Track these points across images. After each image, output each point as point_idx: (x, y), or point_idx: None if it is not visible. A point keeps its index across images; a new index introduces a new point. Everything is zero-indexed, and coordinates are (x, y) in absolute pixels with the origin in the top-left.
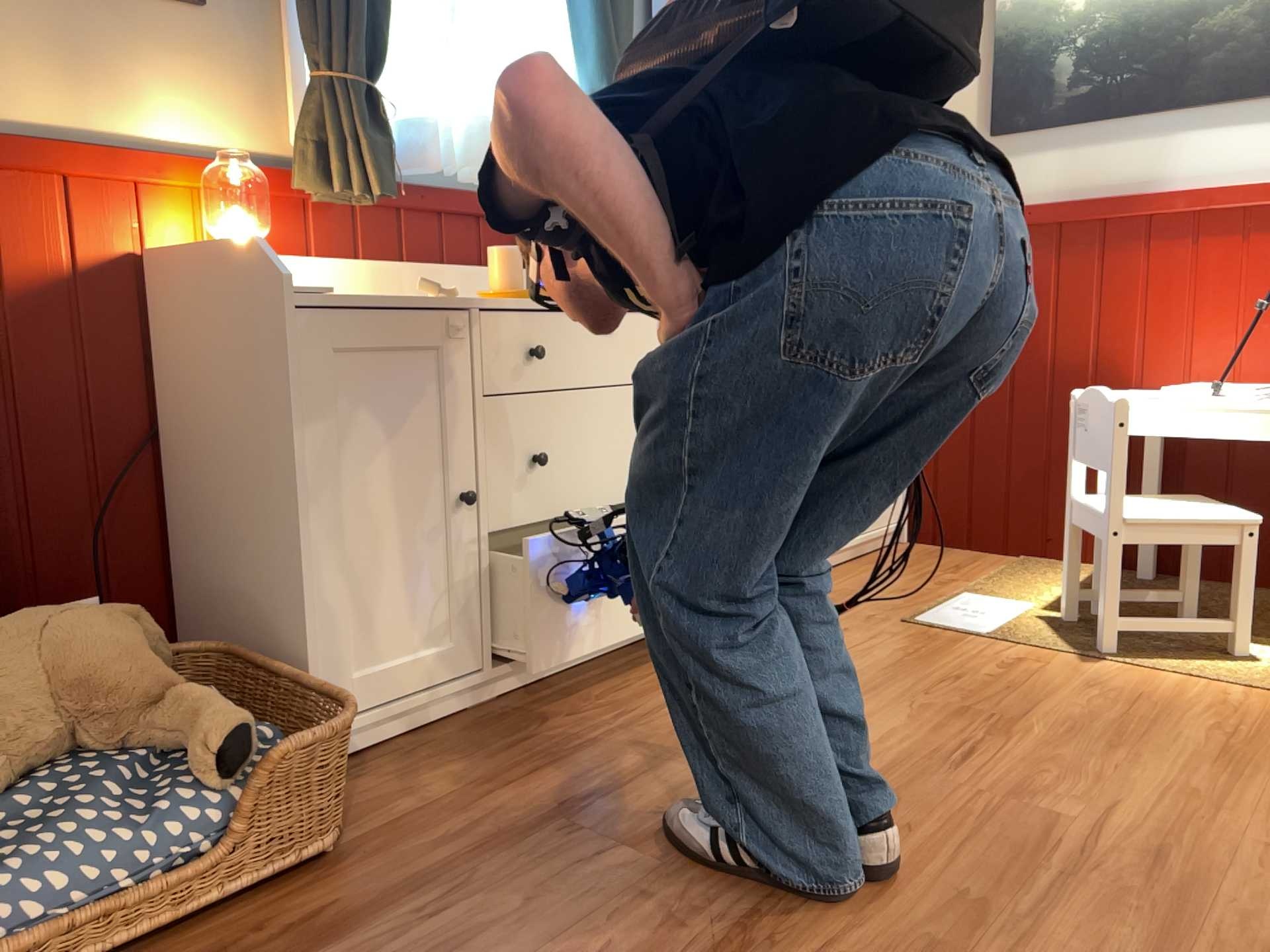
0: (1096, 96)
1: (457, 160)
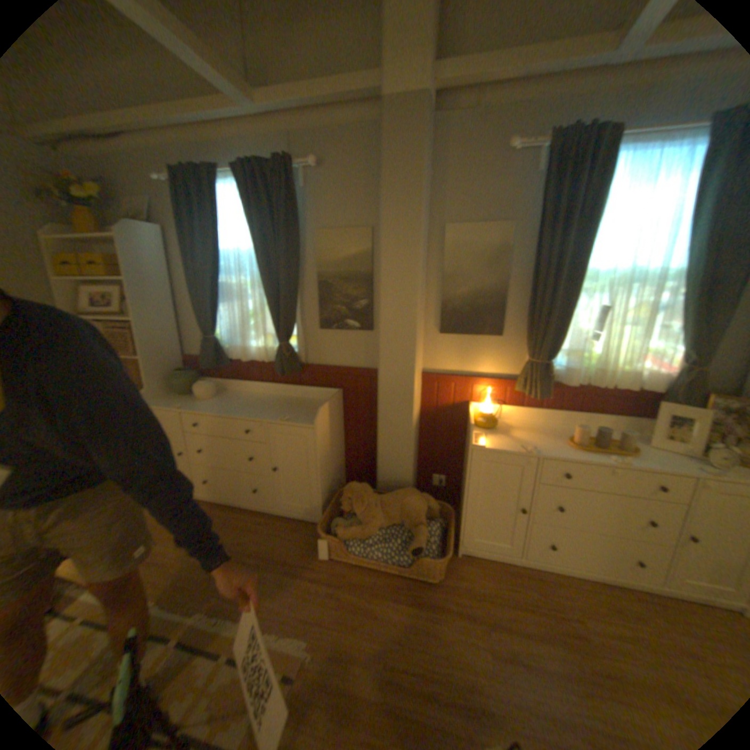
0: None
1: (591, 379)
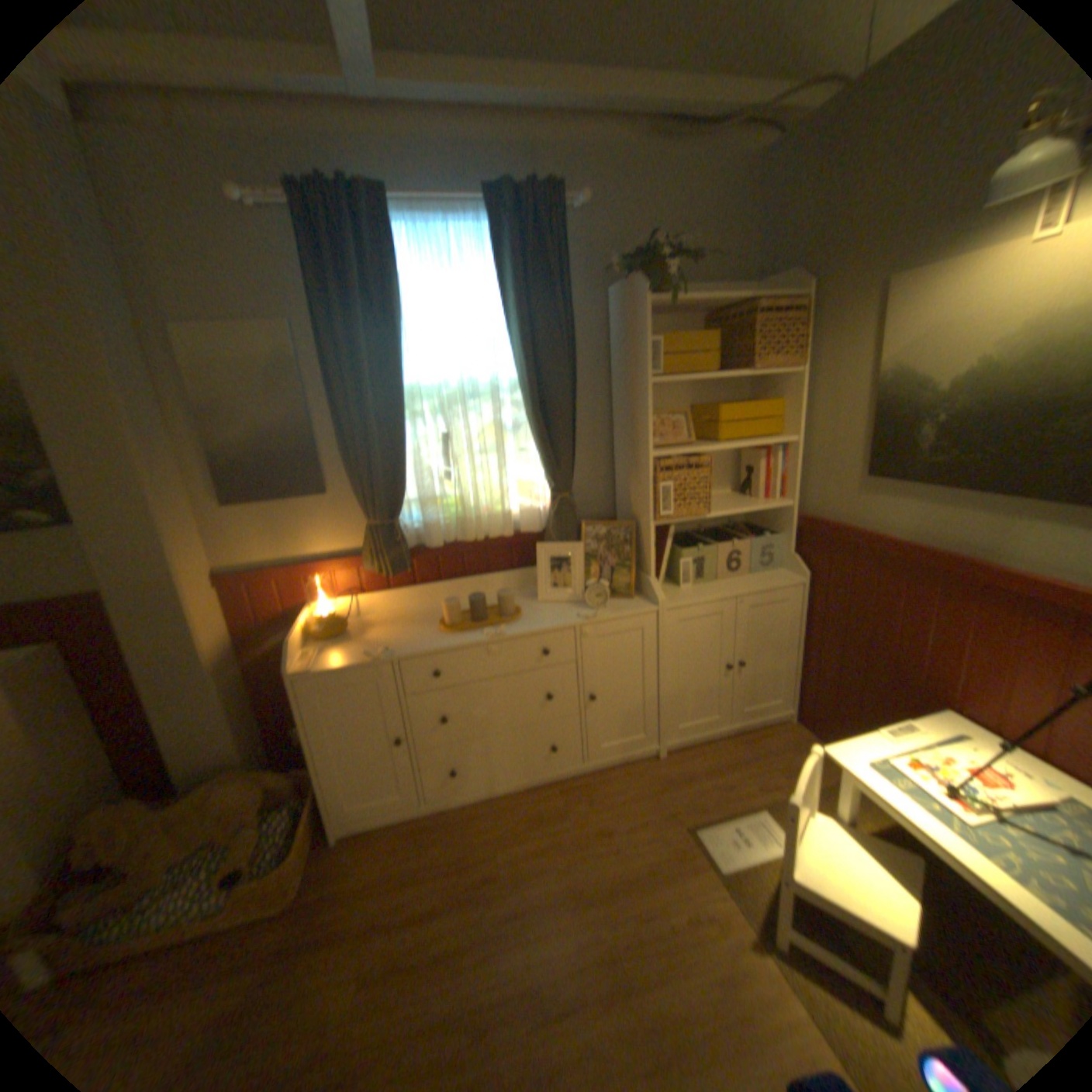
0: (954, 466)
1: (458, 534)
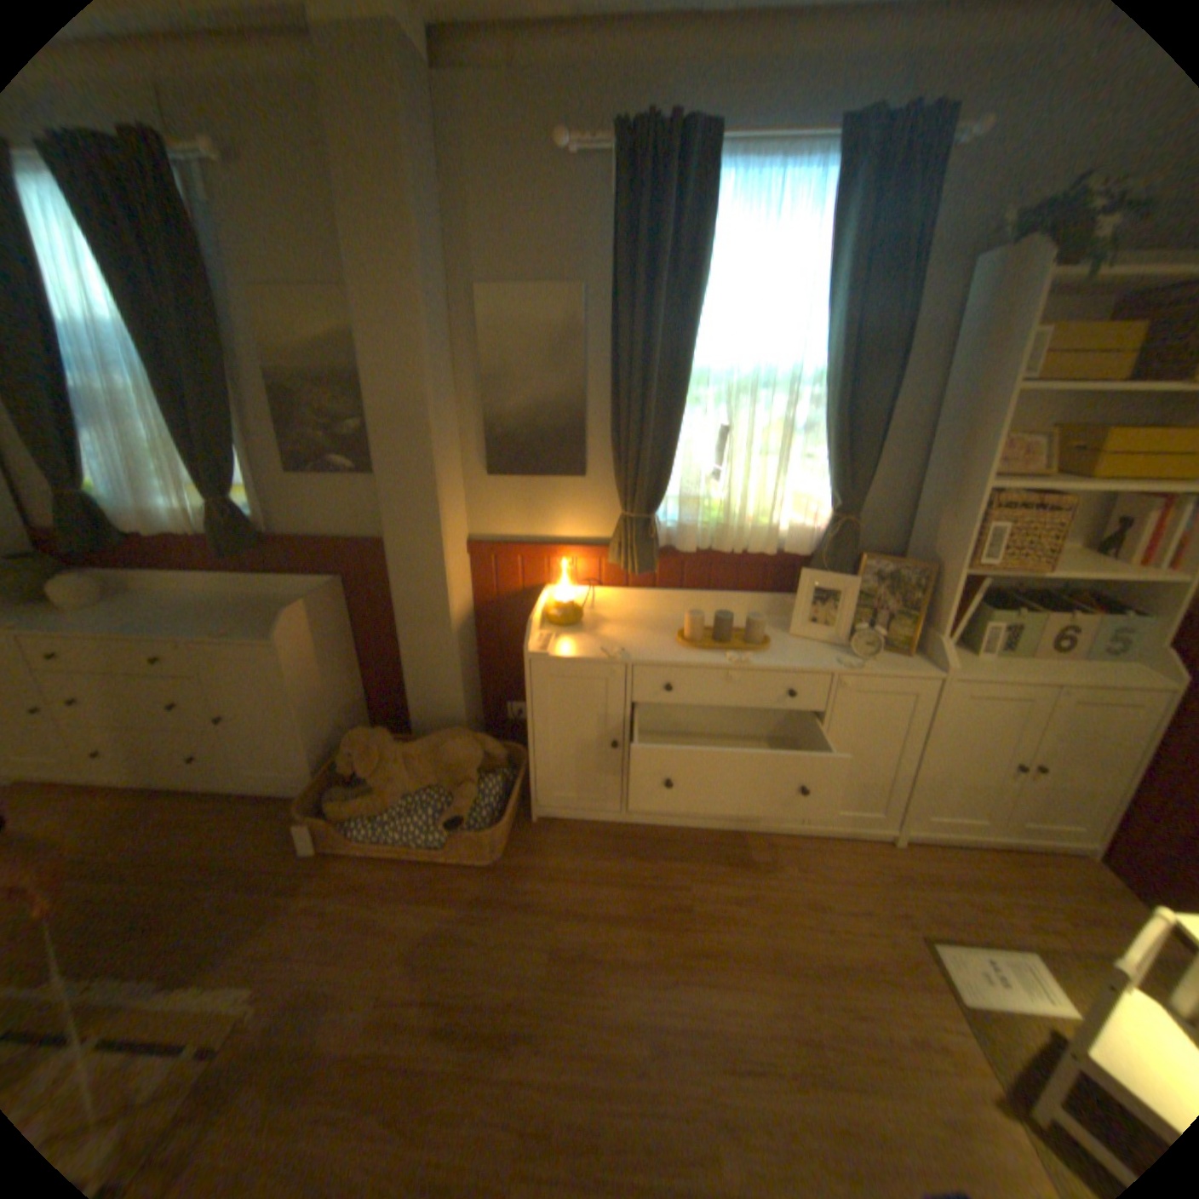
0: None
1: (714, 541)
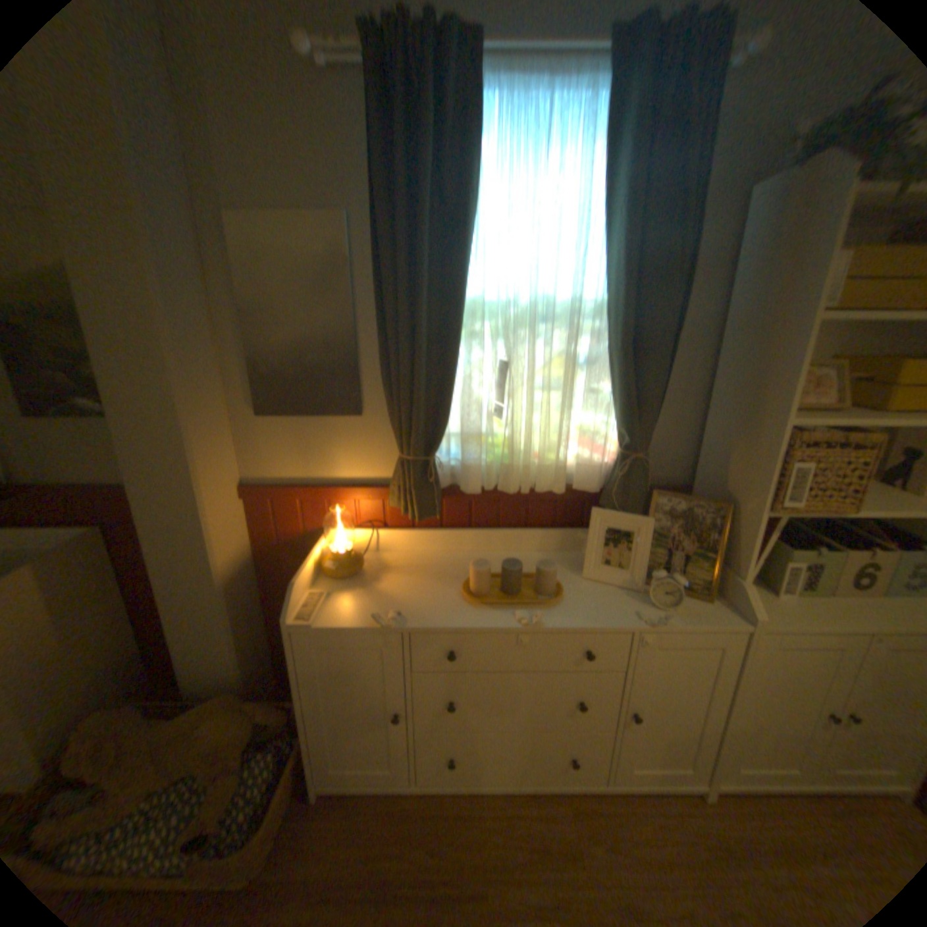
0: None
1: (501, 478)
